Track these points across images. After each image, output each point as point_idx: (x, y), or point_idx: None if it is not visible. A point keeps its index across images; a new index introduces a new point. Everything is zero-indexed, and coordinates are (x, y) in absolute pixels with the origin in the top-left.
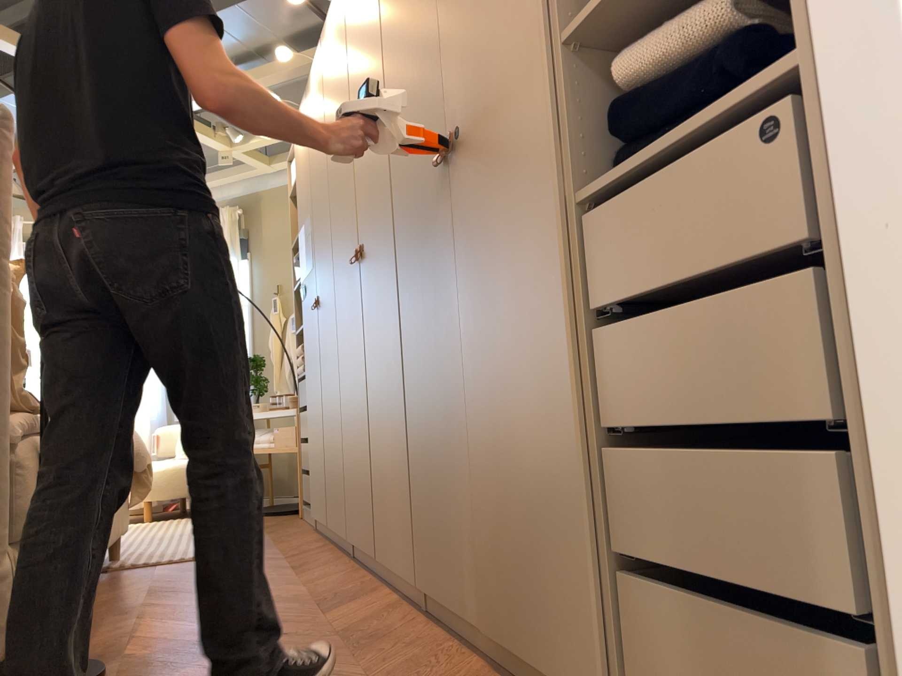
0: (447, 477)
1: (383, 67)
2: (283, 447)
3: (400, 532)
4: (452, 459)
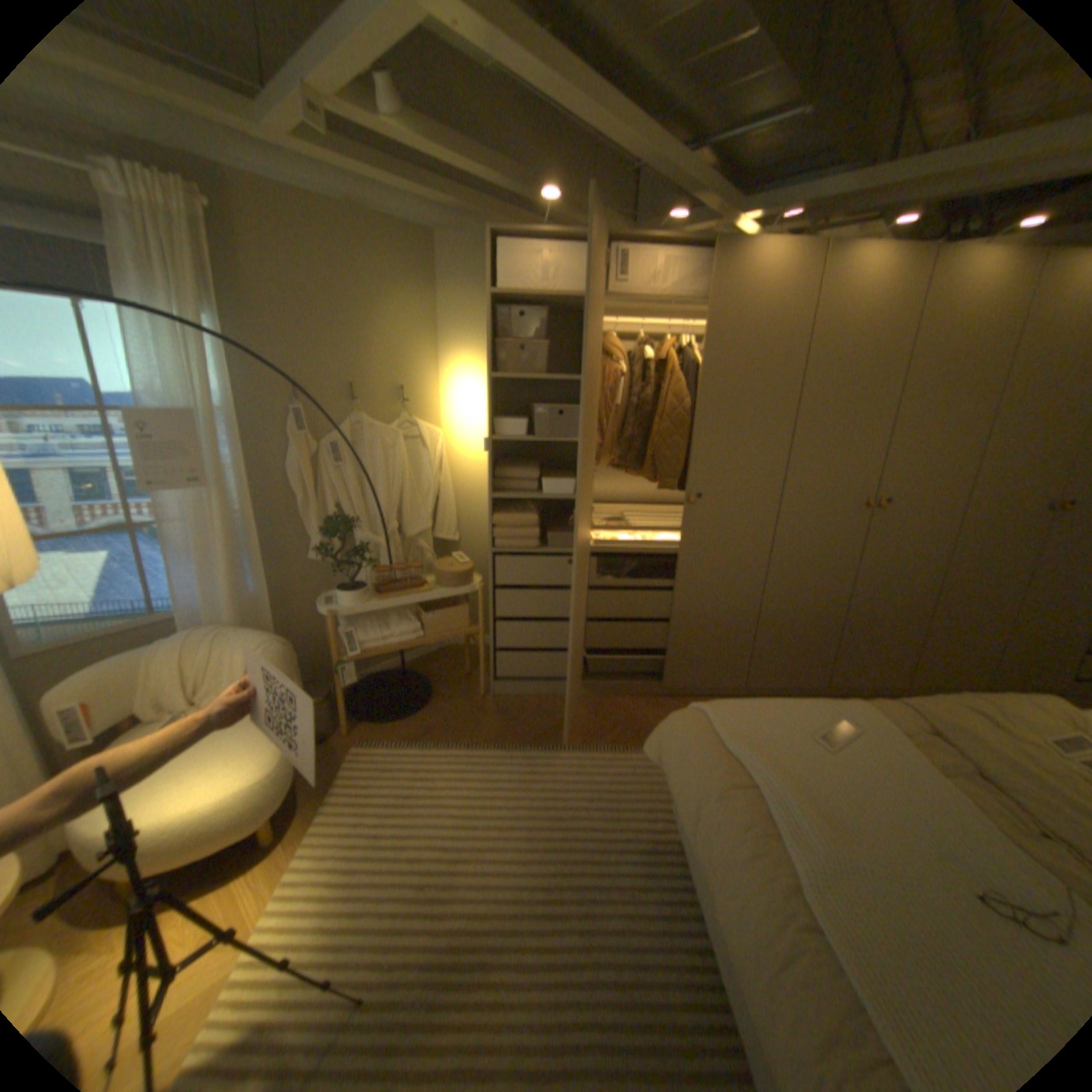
0: (978, 644)
1: (994, 398)
2: (442, 638)
3: (885, 674)
4: (989, 637)
